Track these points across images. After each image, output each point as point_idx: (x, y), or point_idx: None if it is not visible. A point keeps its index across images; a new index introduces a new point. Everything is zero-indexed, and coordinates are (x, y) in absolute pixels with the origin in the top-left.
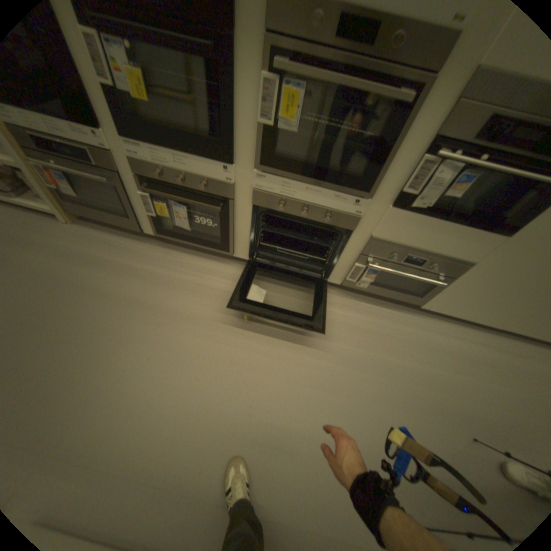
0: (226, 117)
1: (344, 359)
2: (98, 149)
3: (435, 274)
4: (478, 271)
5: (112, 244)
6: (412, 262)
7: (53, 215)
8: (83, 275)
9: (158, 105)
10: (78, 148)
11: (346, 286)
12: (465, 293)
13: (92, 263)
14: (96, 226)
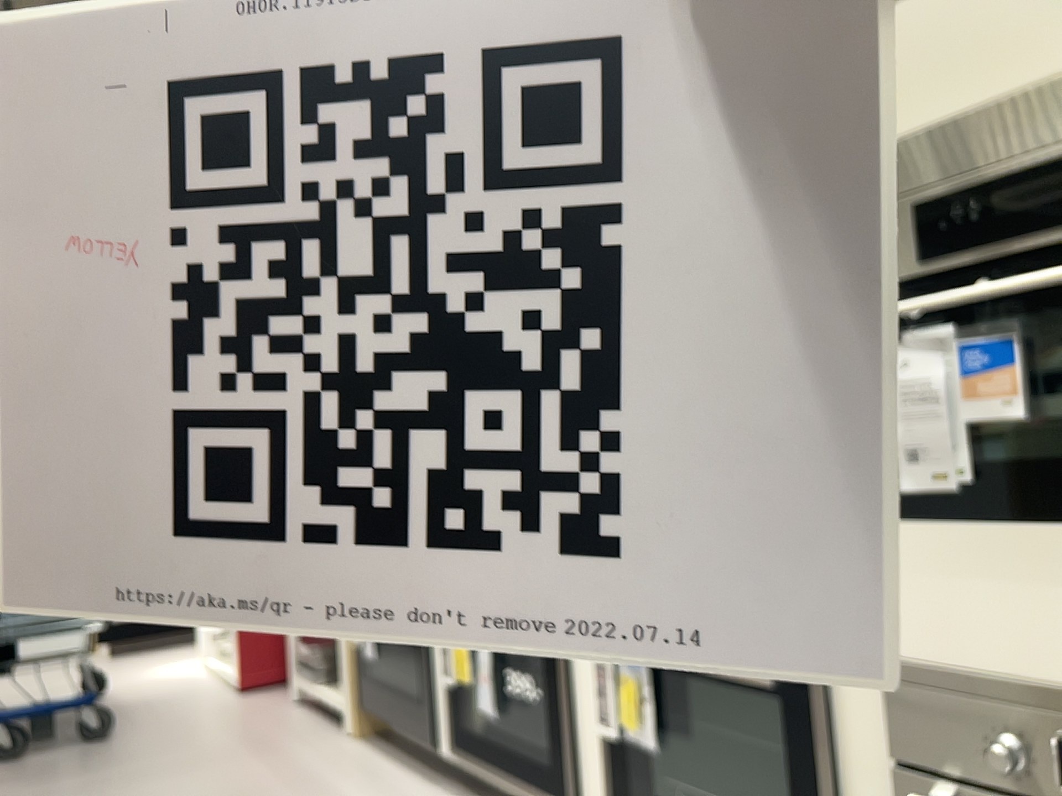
0: None
1: None
2: None
3: None
4: None
5: (382, 775)
6: None
7: (349, 724)
8: None
9: None
10: None
11: None
12: None
13: (315, 793)
14: (390, 746)
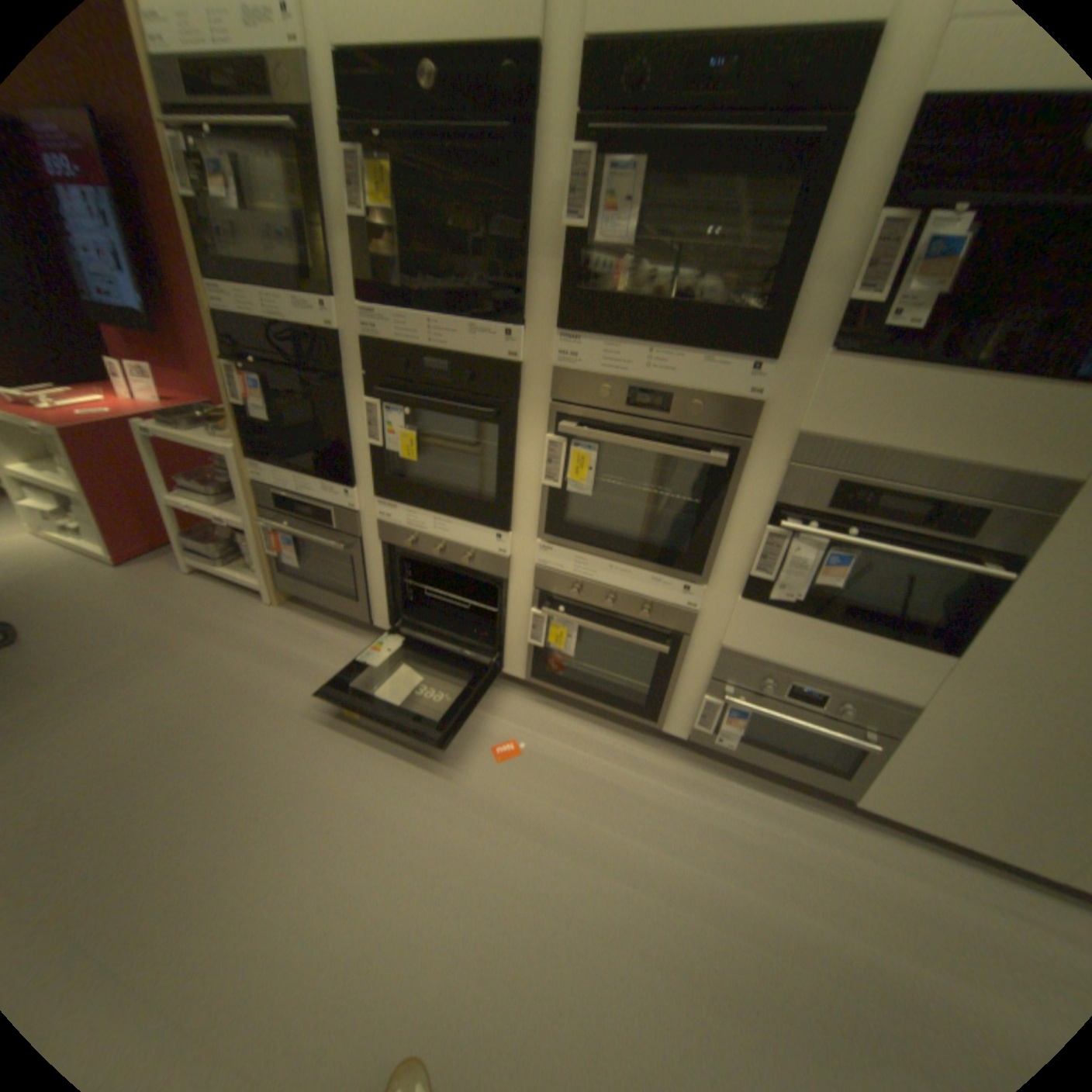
0: (507, 478)
1: (690, 896)
2: (344, 511)
3: (858, 729)
4: (934, 724)
5: (324, 640)
6: (805, 700)
7: (256, 594)
8: (269, 683)
9: (427, 465)
10: (321, 509)
11: (700, 746)
12: (935, 776)
13: (287, 666)
14: (309, 612)
